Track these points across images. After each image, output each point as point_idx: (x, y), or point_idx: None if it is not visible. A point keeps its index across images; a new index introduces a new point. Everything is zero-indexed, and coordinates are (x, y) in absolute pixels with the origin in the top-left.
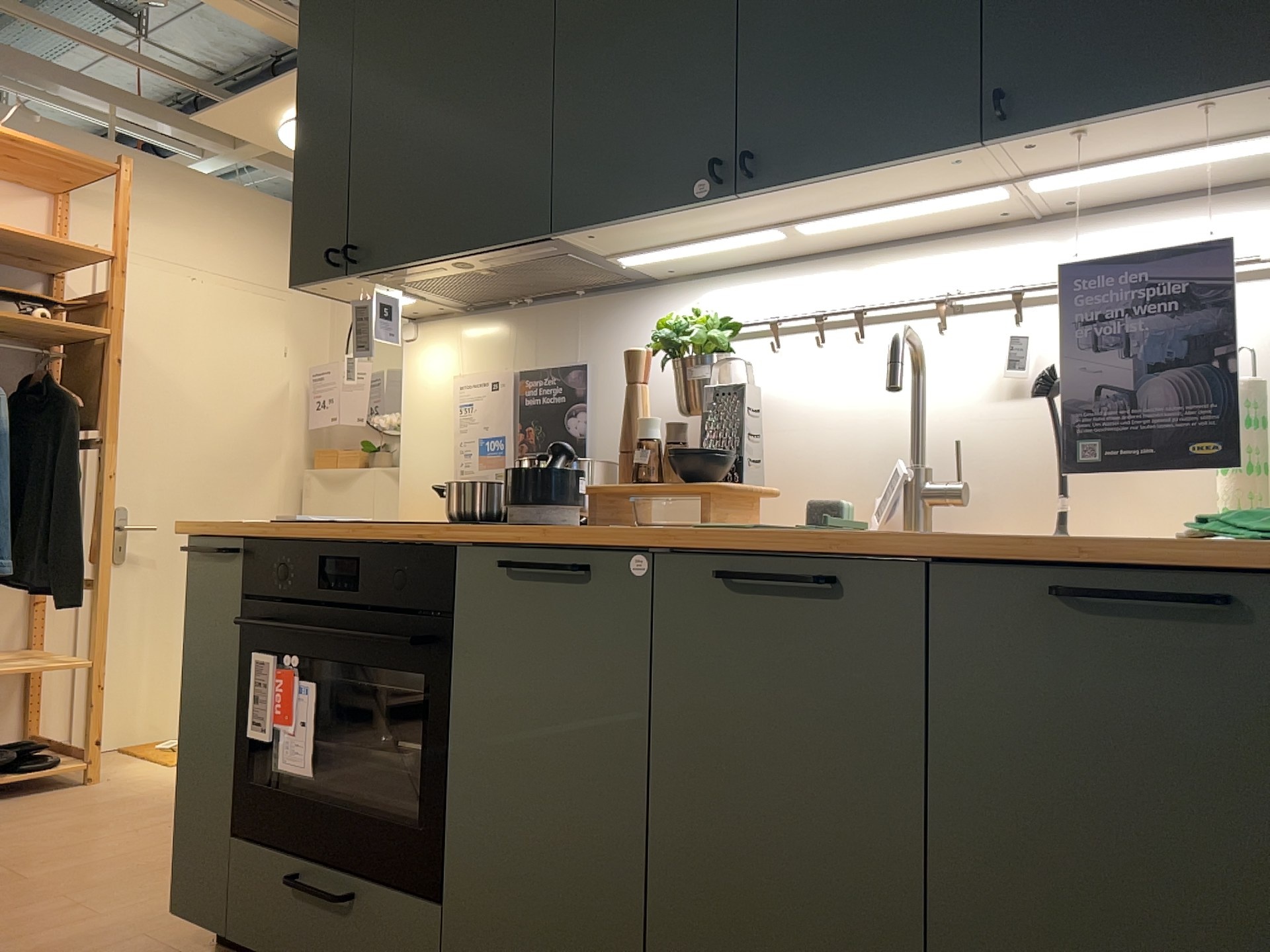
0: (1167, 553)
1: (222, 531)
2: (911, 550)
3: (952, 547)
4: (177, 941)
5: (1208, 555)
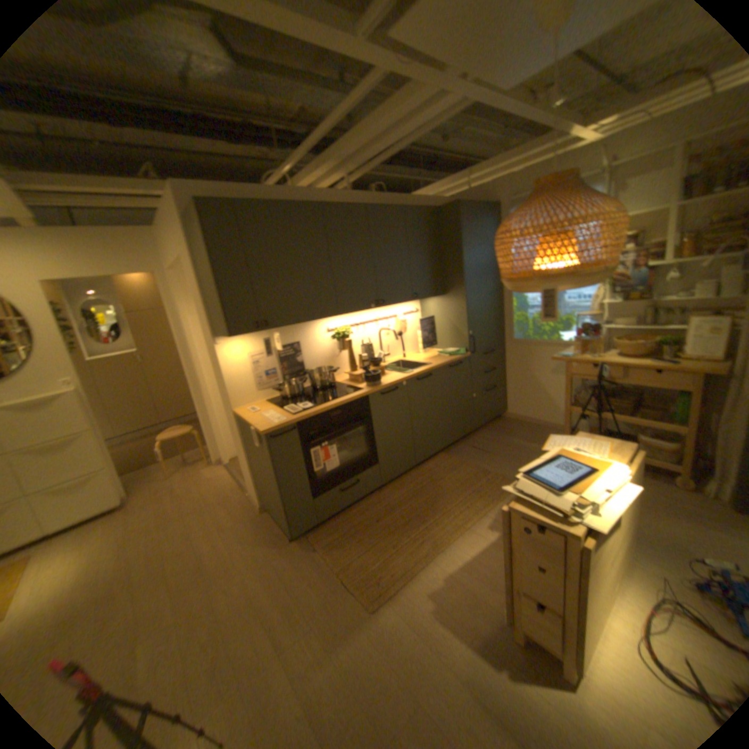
0: (454, 359)
1: (288, 424)
2: (437, 367)
3: (441, 365)
4: (279, 553)
5: (459, 359)
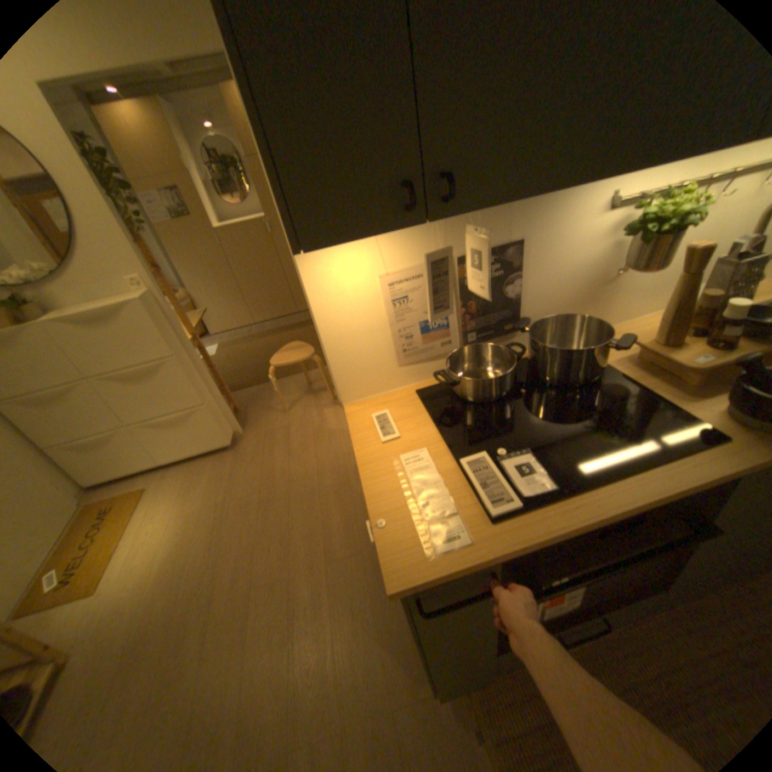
0: None
1: (475, 568)
2: None
3: None
4: (411, 690)
5: None
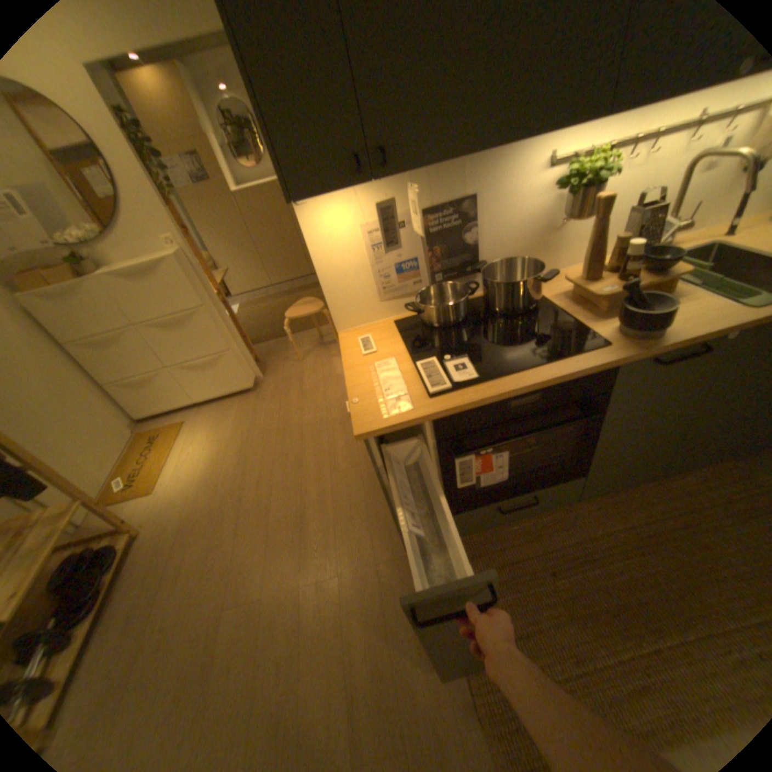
0: None
1: (413, 423)
2: None
3: None
4: (391, 552)
5: None
